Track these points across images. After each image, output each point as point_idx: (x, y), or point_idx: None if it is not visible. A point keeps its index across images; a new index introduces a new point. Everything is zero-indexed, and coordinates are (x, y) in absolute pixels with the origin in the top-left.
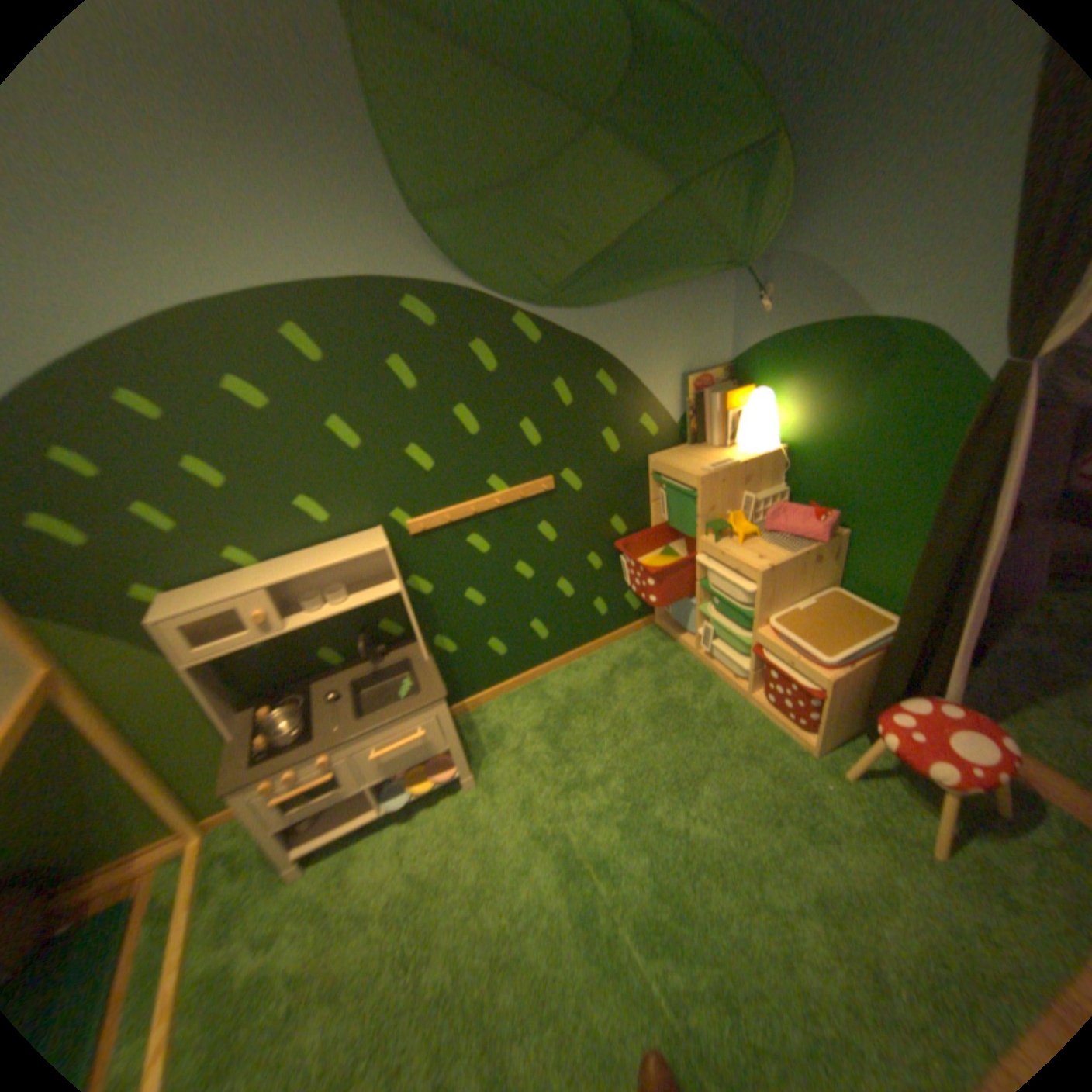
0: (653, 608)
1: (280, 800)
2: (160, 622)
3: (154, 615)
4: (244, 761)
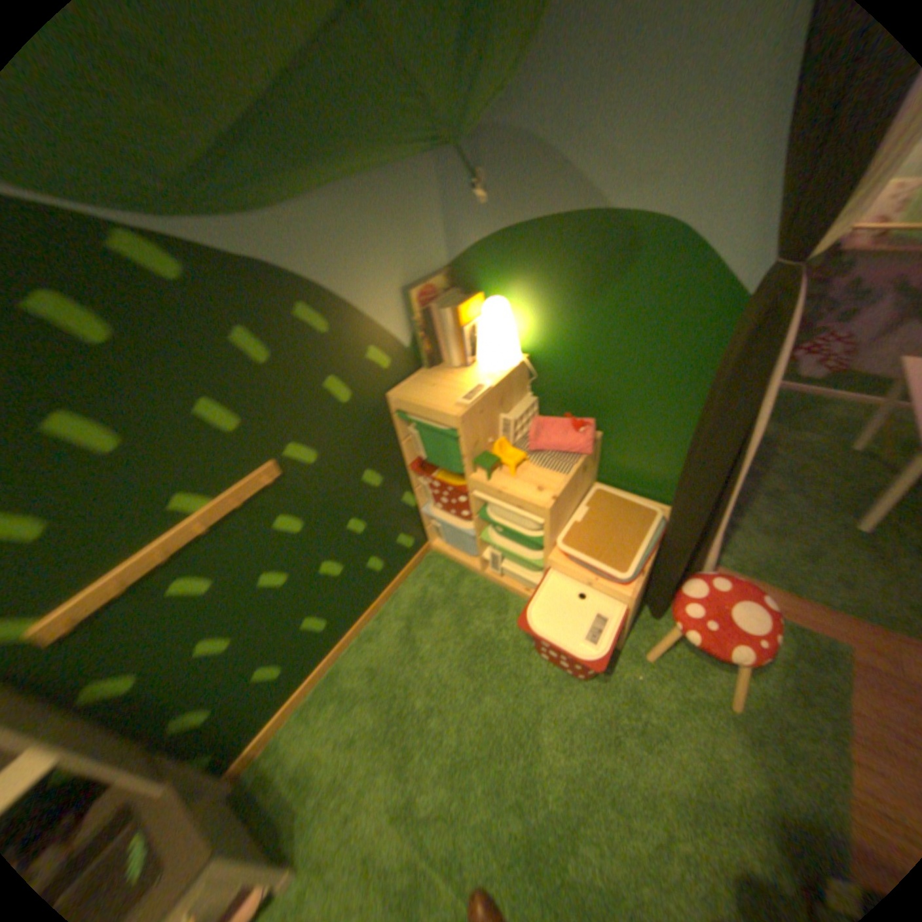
0: (427, 536)
1: None
2: None
3: None
4: None
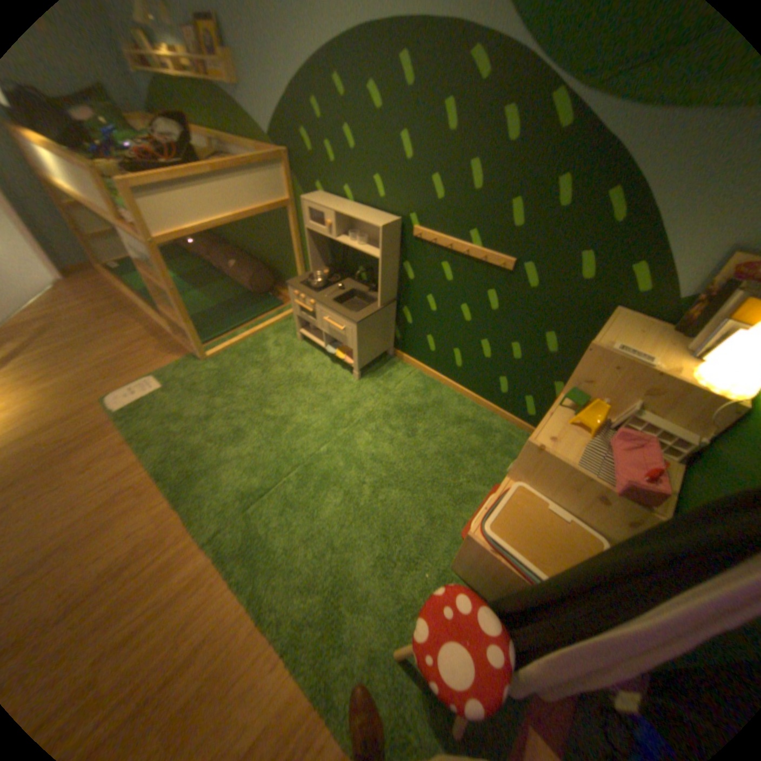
0: None
1: (297, 303)
2: (304, 201)
3: (306, 197)
4: (303, 281)
